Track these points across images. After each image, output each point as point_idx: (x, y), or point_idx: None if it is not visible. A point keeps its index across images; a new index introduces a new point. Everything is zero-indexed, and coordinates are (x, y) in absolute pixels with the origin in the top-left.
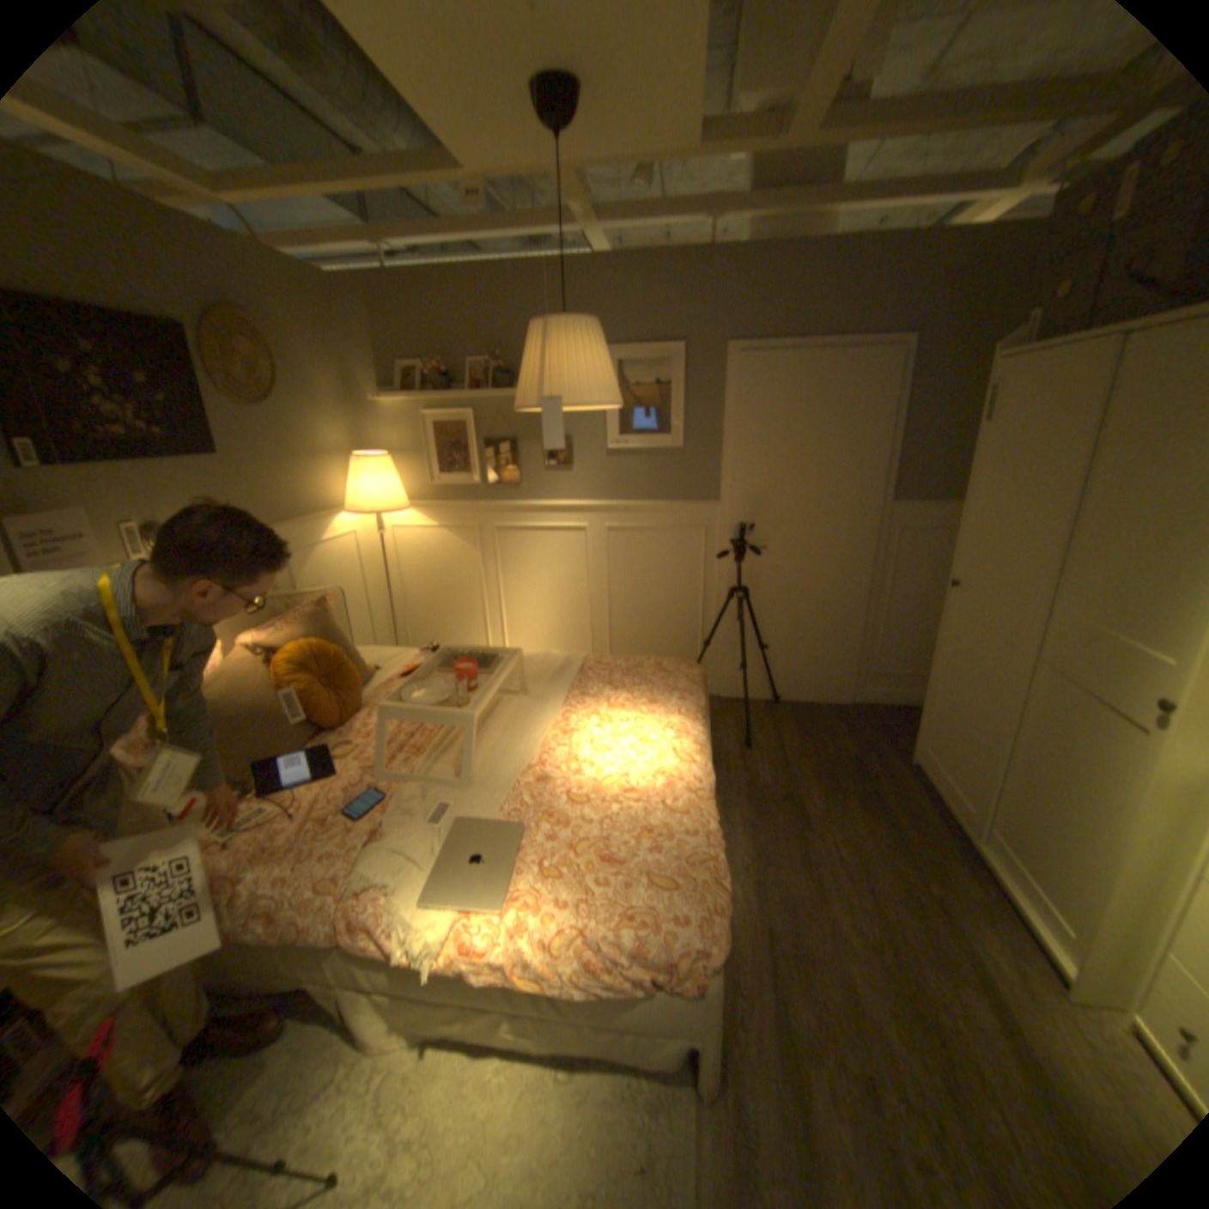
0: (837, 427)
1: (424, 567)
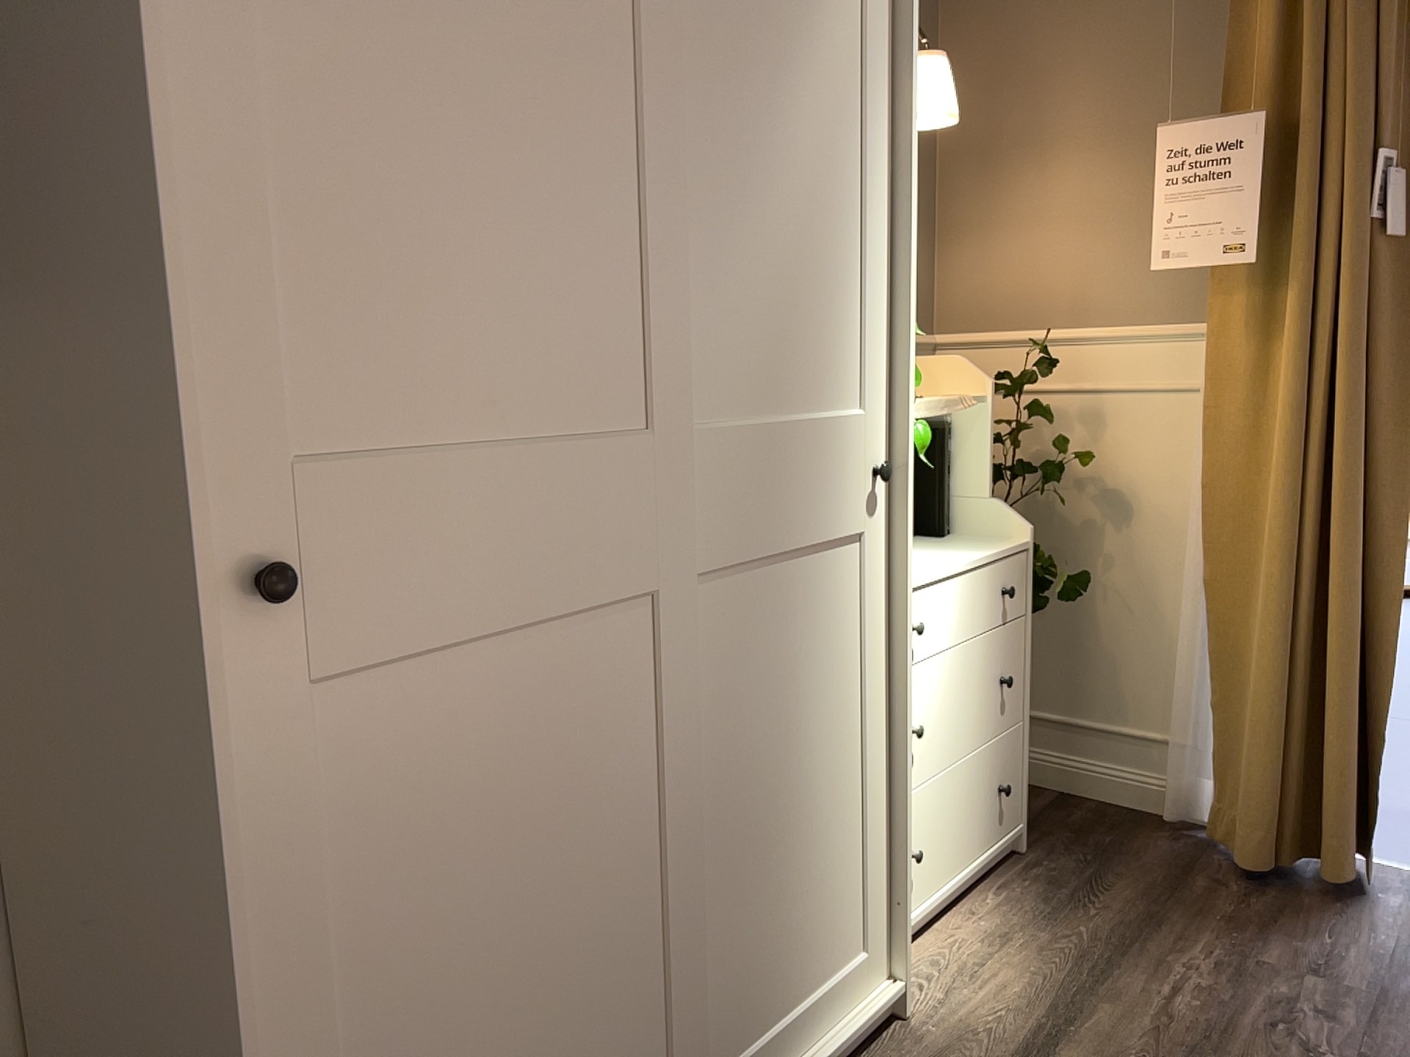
0: None
1: None
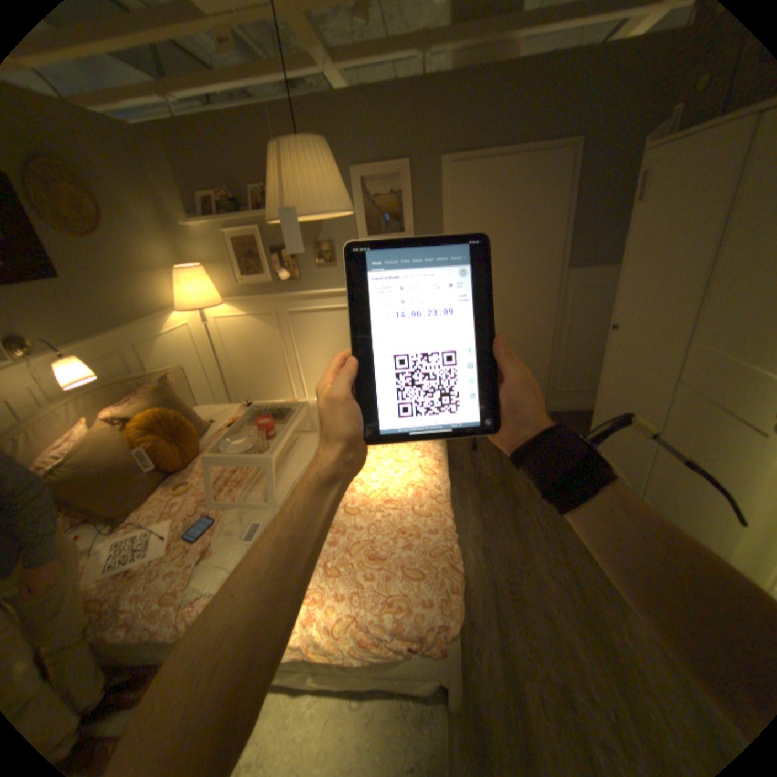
0: (525, 215)
1: (240, 343)
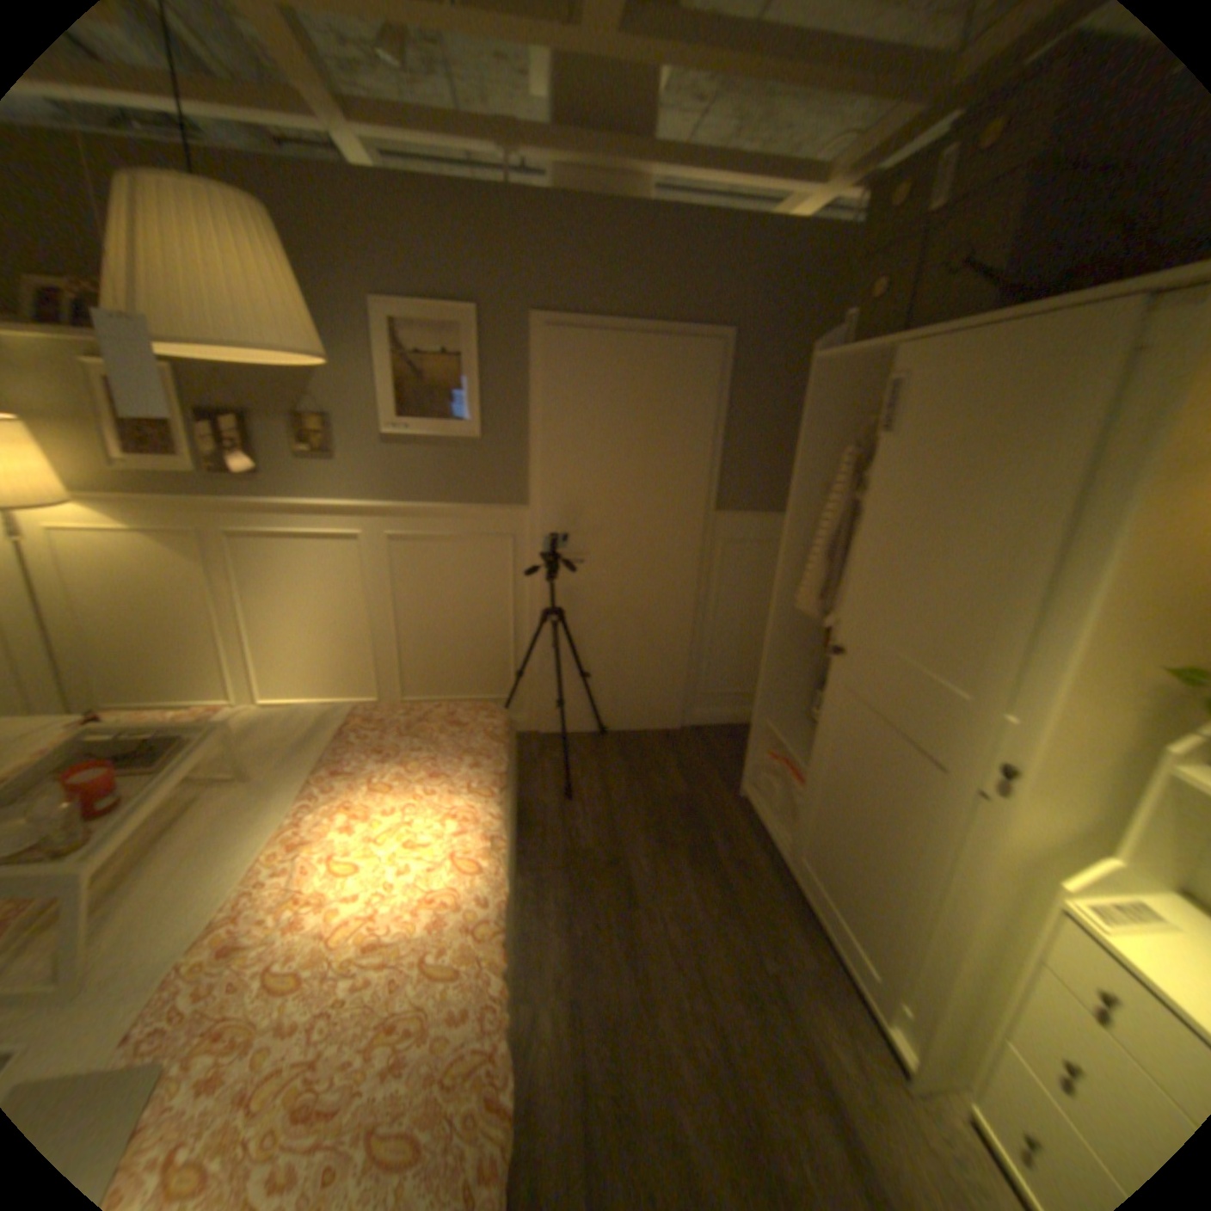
0: (658, 424)
1: (113, 584)
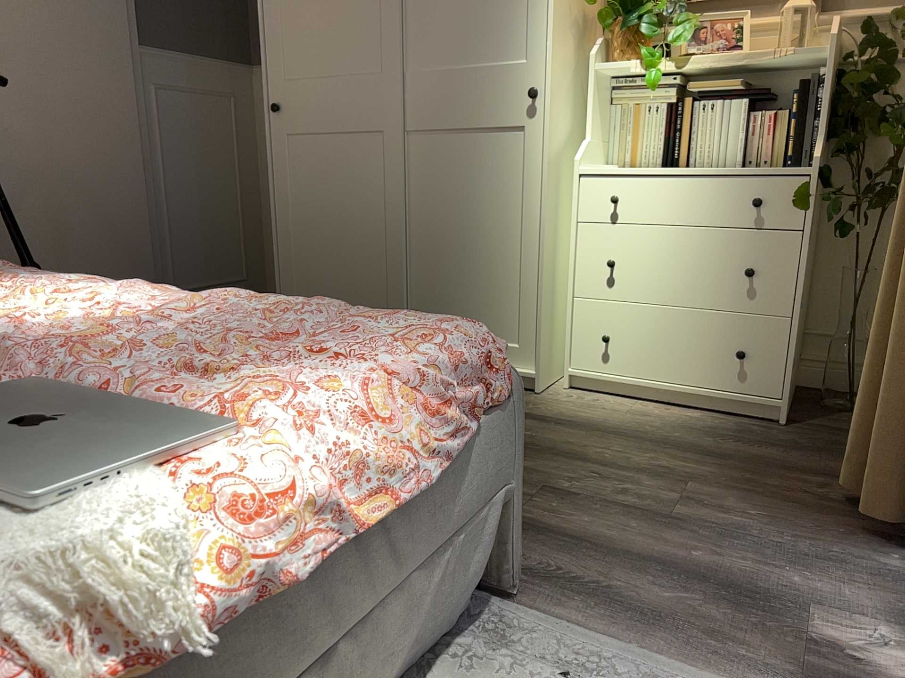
0: None
1: None
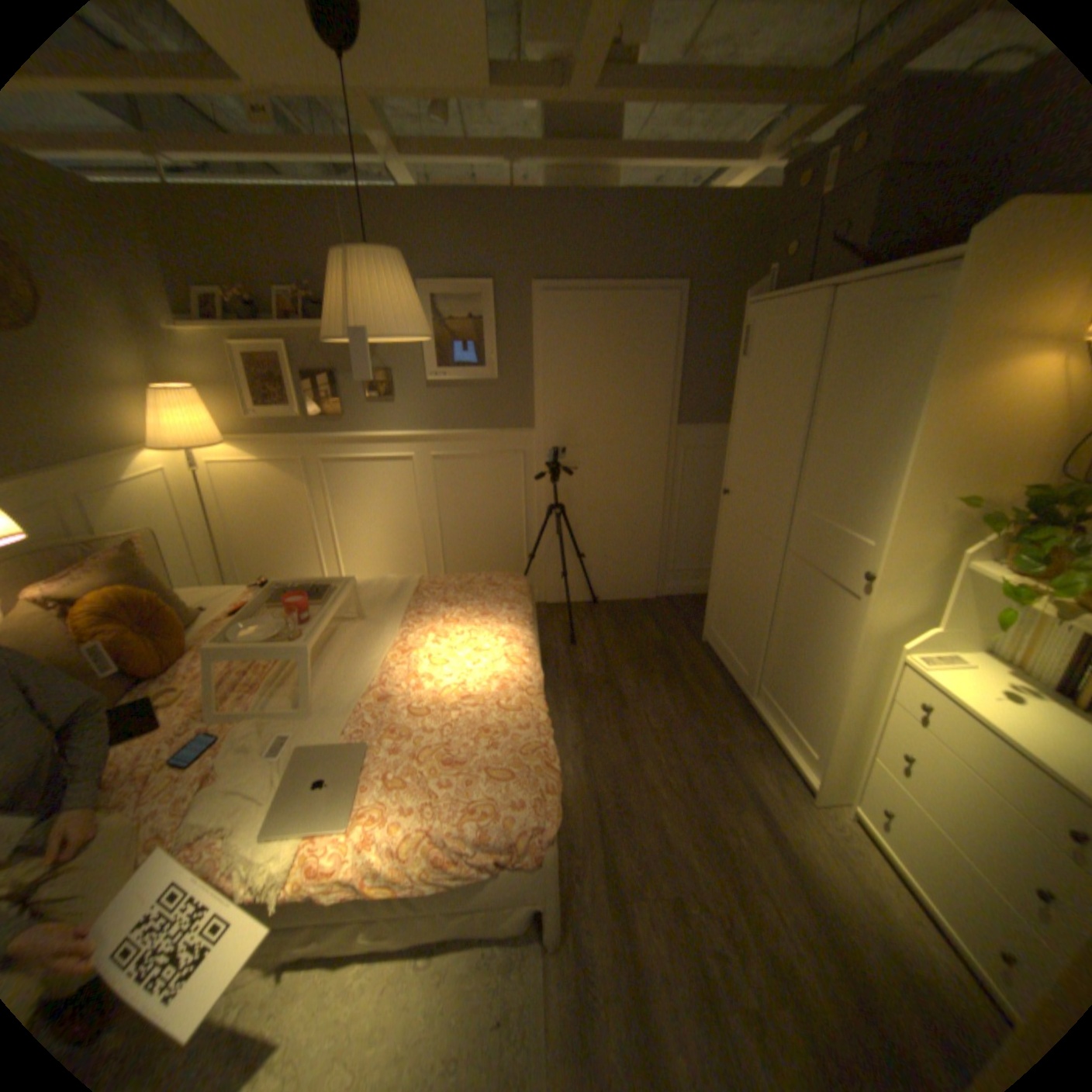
0: (629, 360)
1: (245, 501)
